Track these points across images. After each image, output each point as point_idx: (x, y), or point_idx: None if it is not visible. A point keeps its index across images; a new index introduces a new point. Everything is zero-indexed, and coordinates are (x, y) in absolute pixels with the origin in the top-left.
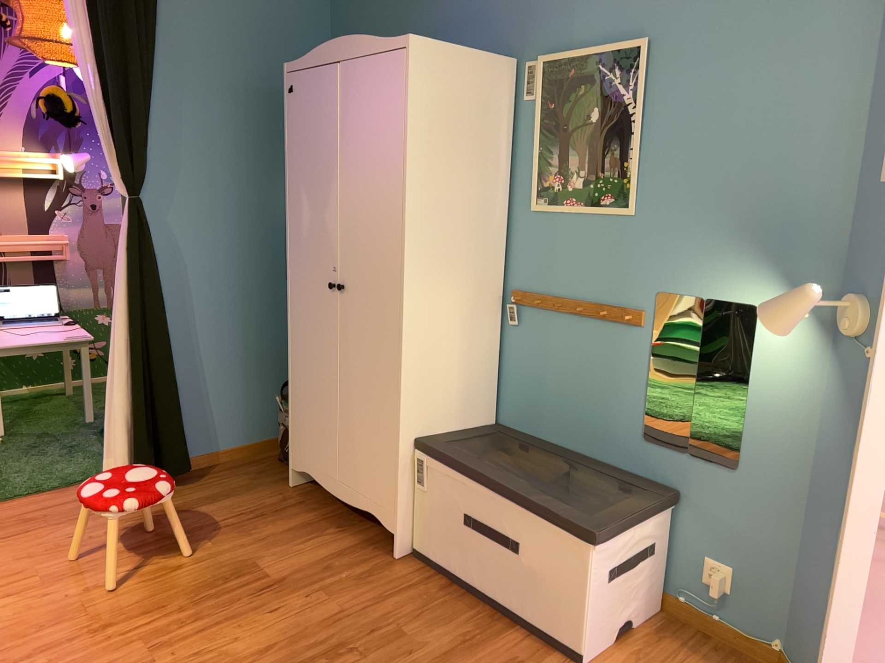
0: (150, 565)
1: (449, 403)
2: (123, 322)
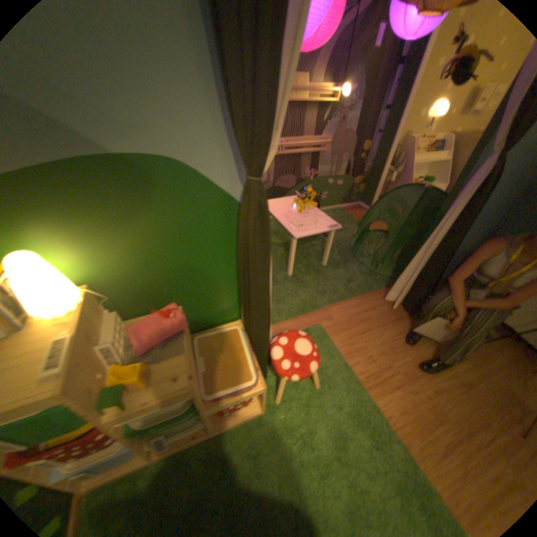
0: (453, 378)
1: None
2: (443, 235)
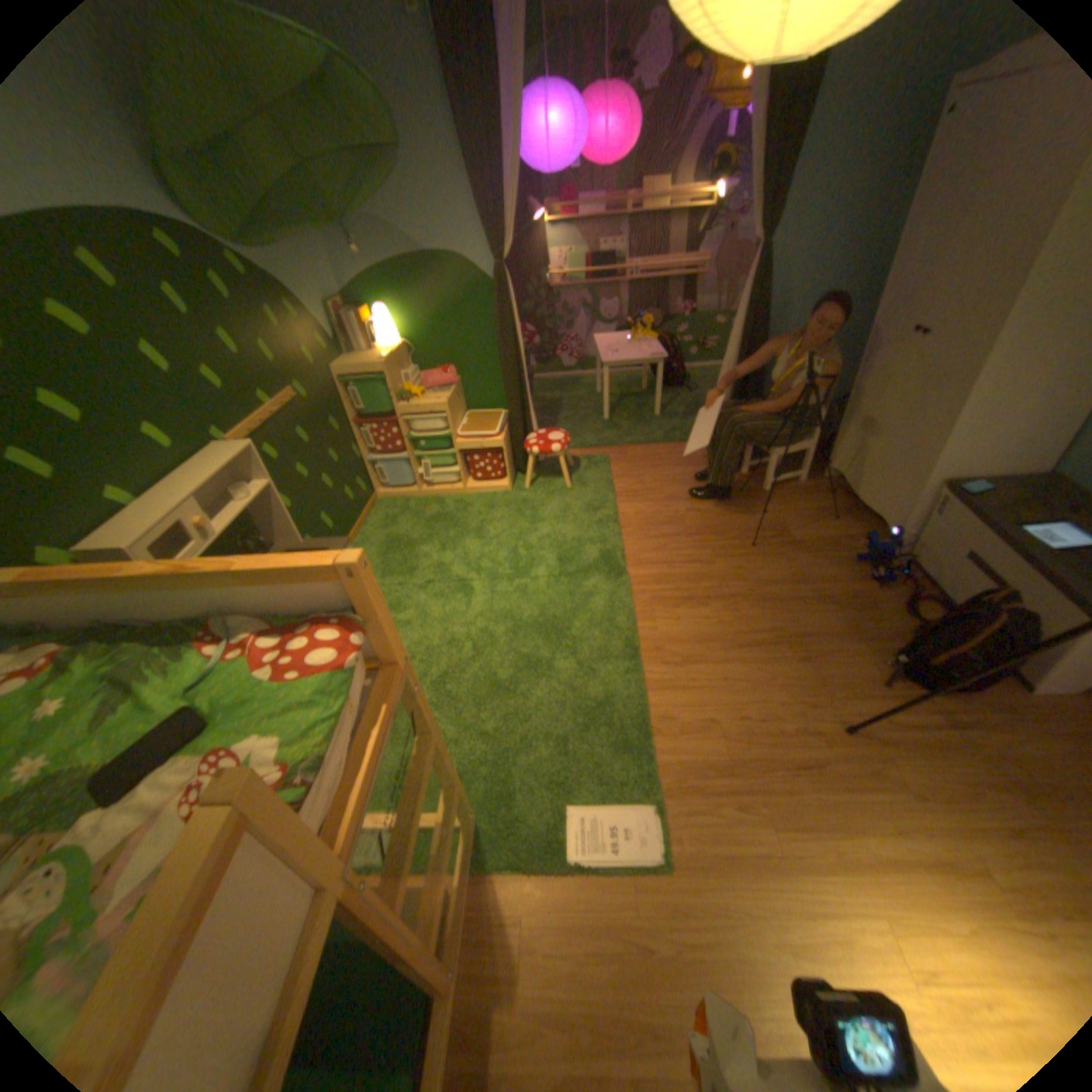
0: (721, 507)
1: (998, 454)
2: (737, 343)
